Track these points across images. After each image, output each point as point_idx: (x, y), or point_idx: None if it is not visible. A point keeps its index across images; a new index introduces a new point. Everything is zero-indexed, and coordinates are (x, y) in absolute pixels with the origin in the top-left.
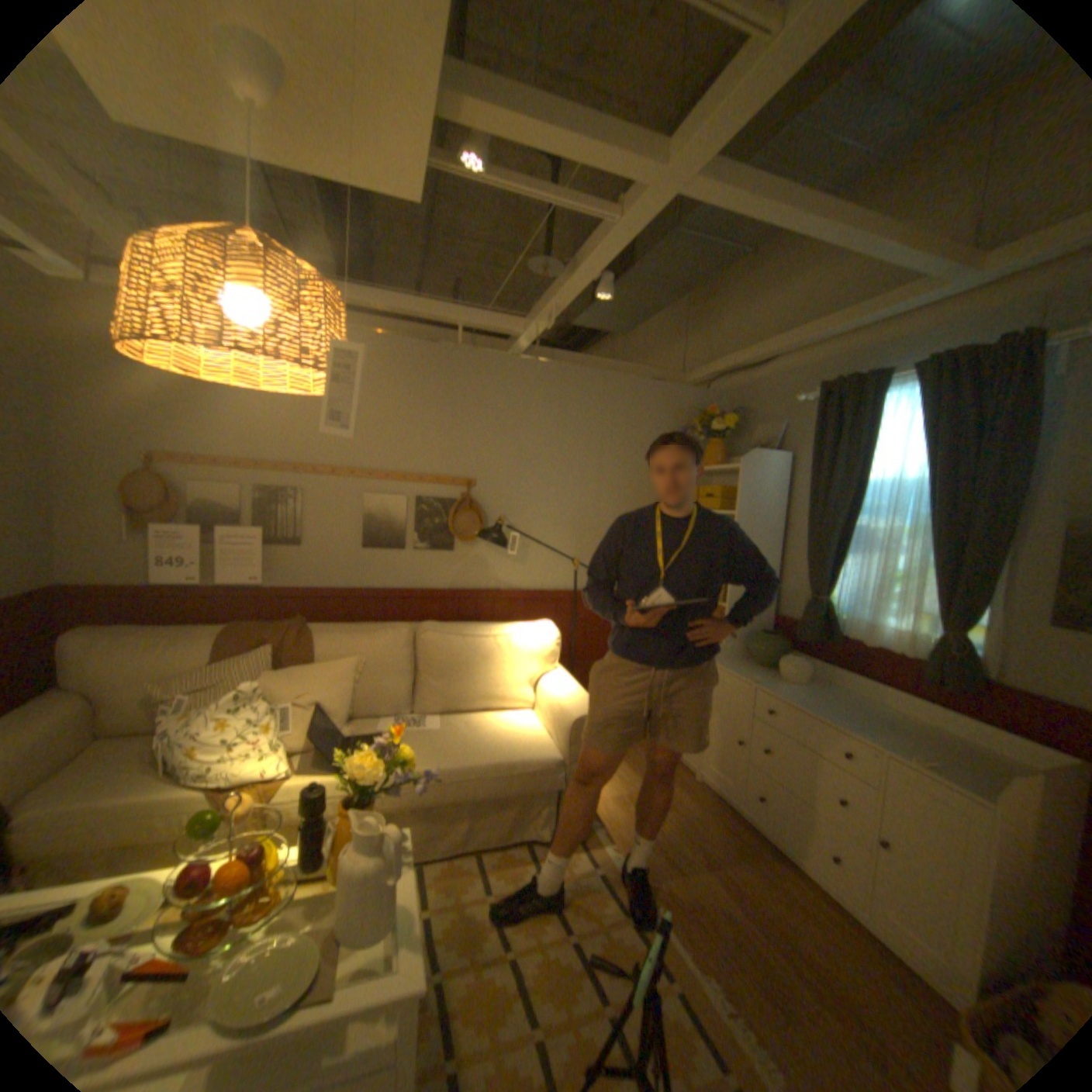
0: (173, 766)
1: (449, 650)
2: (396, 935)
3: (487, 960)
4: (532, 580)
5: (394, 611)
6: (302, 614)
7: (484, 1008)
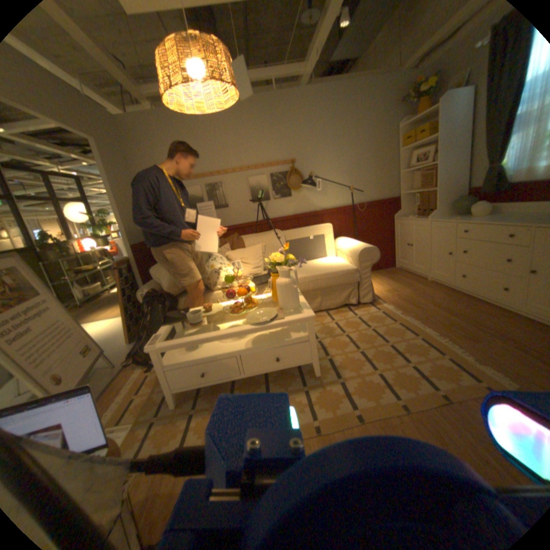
0: (208, 282)
1: (298, 234)
2: (299, 306)
3: (335, 334)
4: (330, 202)
5: (271, 227)
6: (235, 235)
7: (337, 345)
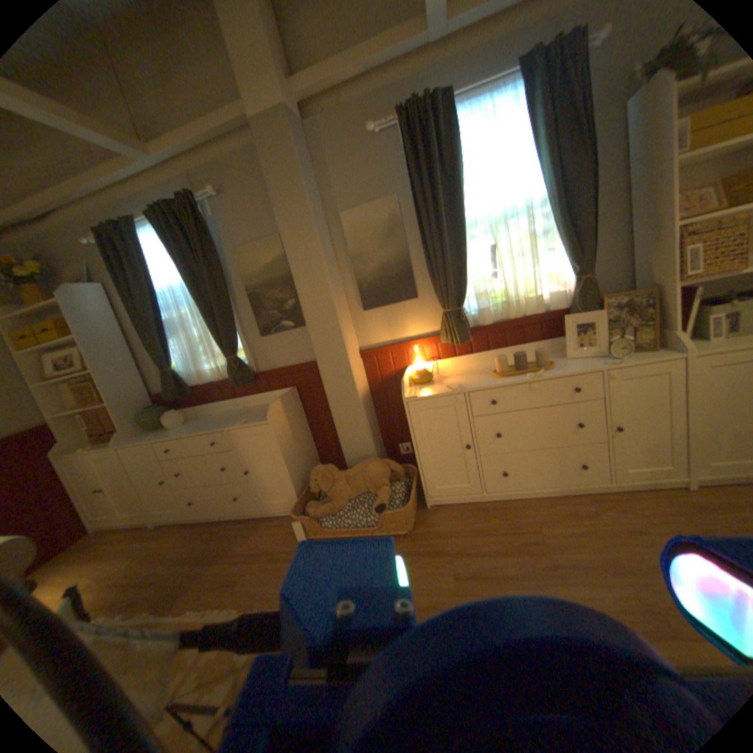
0: None
1: None
2: None
3: None
4: None
5: None
6: None
7: None
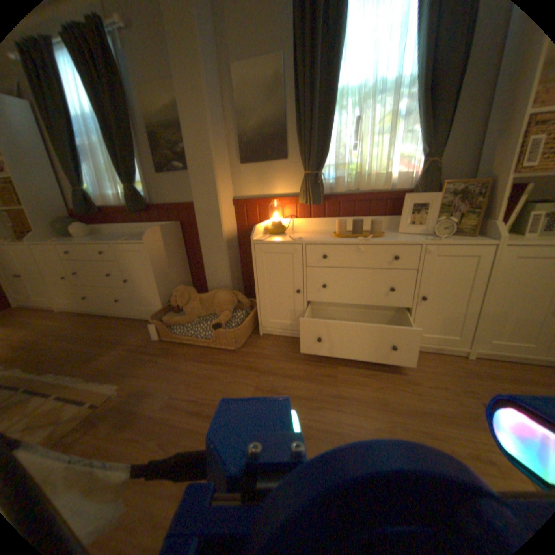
0: None
1: None
2: None
3: None
4: None
5: None
6: None
7: None
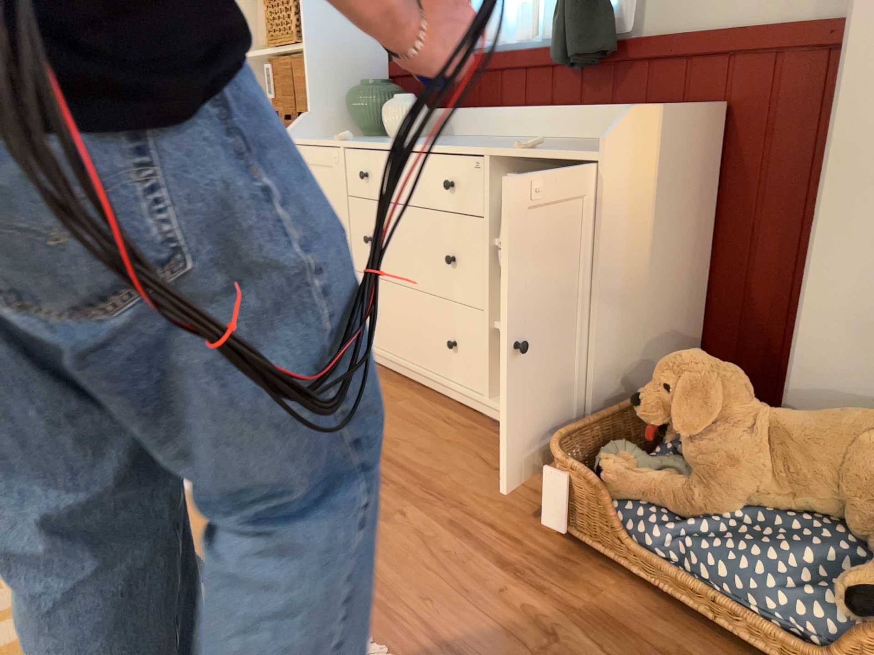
0: None
1: None
2: None
3: None
4: None
5: None
6: None
7: None
